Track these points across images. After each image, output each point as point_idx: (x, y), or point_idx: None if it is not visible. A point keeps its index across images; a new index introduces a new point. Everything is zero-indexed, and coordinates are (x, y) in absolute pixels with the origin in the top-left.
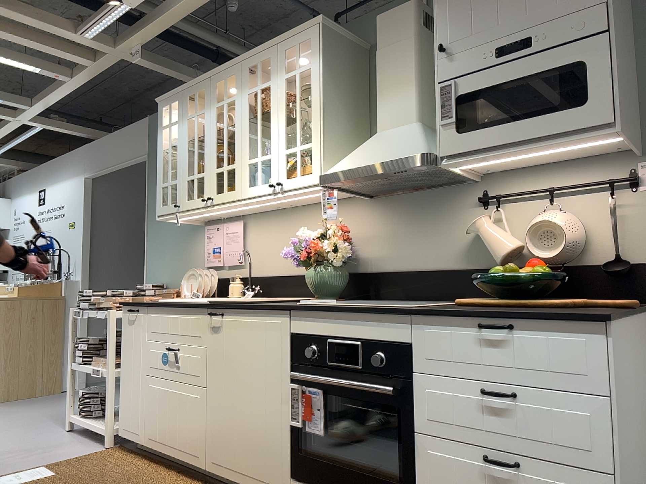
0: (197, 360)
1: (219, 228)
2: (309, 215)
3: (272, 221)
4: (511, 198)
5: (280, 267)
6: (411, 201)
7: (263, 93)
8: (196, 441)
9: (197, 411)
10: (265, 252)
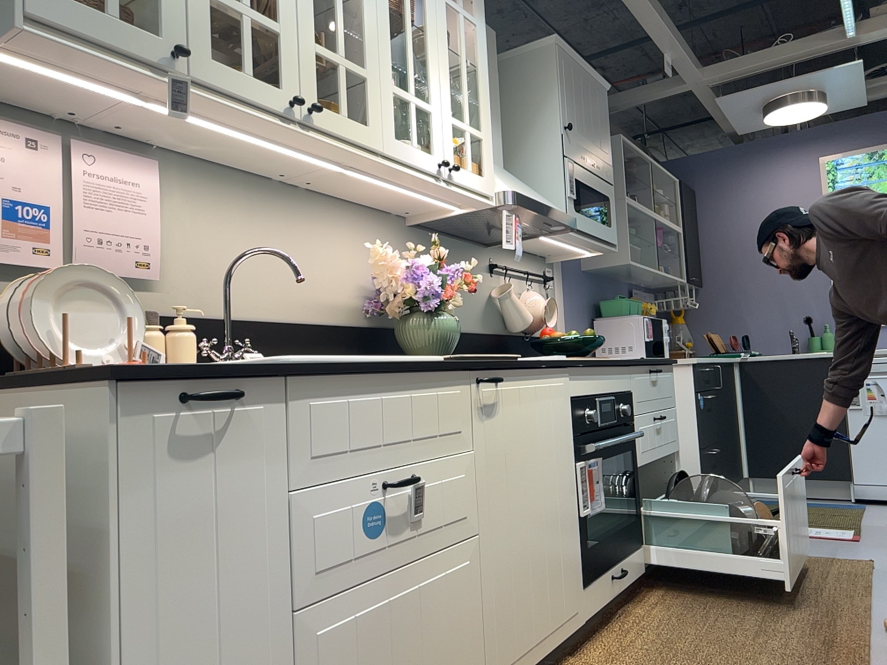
0: (460, 486)
1: (46, 146)
2: (322, 216)
3: (241, 197)
4: (506, 272)
5: (265, 303)
6: (446, 246)
7: None
8: (469, 662)
9: (466, 595)
10: (222, 263)
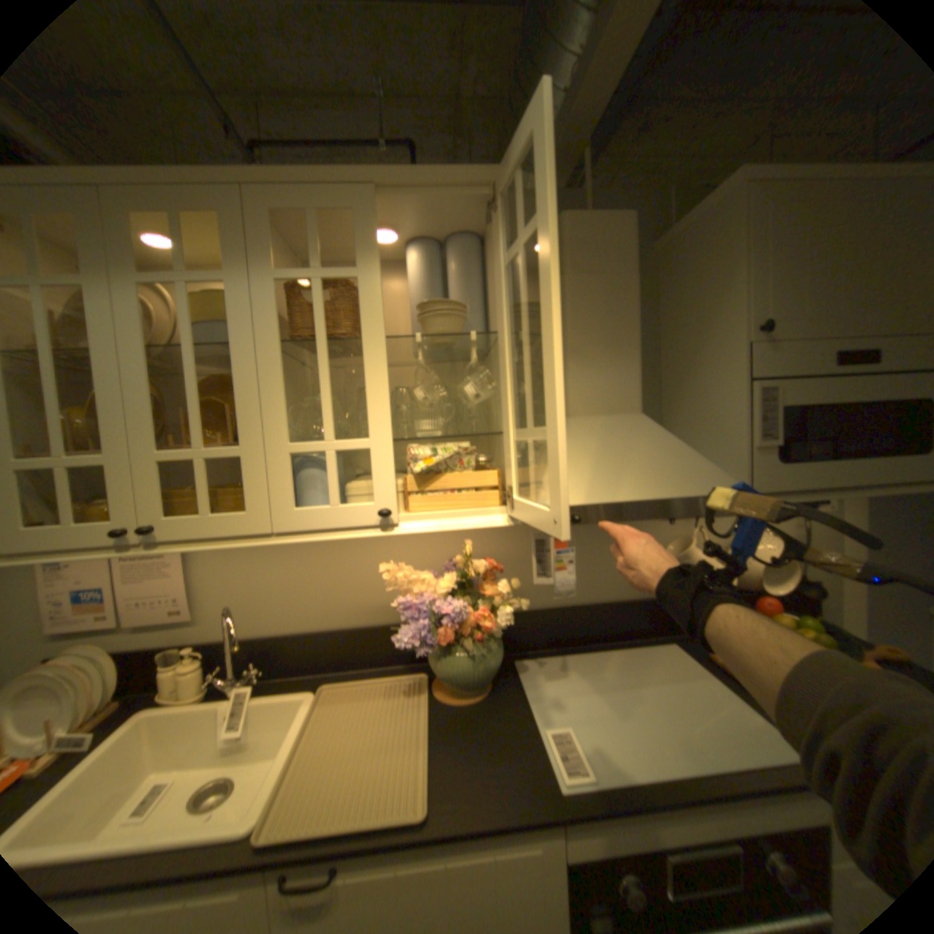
0: None
1: None
2: None
3: None
4: None
5: (300, 616)
6: None
7: (324, 287)
8: None
9: None
10: (254, 592)
